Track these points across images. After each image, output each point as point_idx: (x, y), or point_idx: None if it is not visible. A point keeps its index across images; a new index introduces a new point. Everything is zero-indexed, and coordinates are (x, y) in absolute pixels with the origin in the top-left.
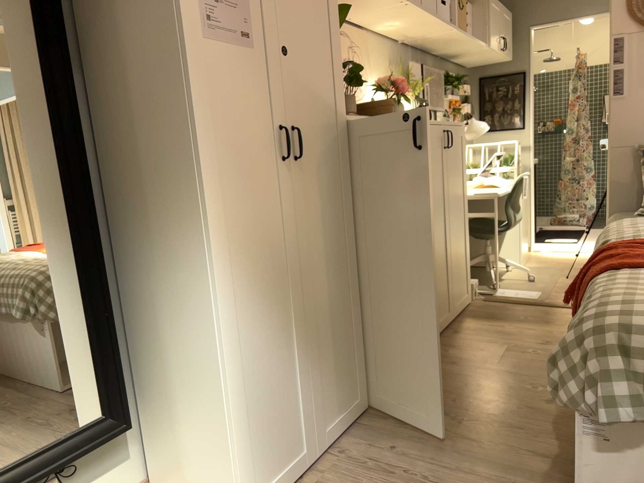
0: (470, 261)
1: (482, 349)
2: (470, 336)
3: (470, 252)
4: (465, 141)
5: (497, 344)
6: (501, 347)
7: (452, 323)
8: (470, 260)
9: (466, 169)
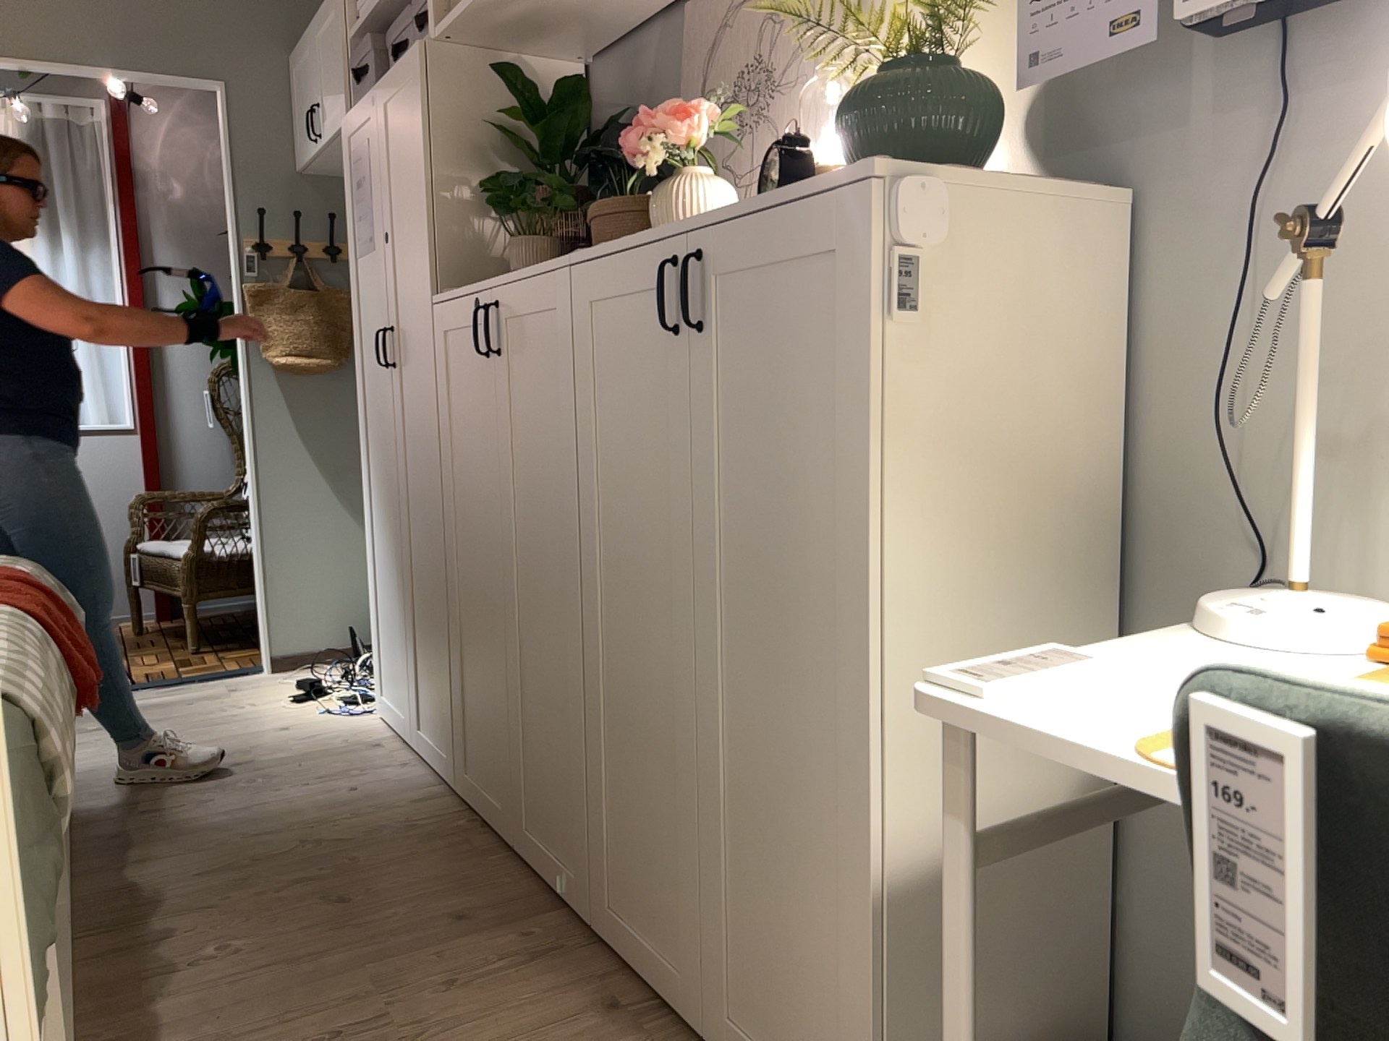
0: (867, 990)
1: (456, 997)
2: (555, 1027)
3: (875, 953)
4: (871, 281)
5: (439, 1038)
6: (415, 1030)
7: (681, 1039)
8: (875, 994)
9: (870, 451)
